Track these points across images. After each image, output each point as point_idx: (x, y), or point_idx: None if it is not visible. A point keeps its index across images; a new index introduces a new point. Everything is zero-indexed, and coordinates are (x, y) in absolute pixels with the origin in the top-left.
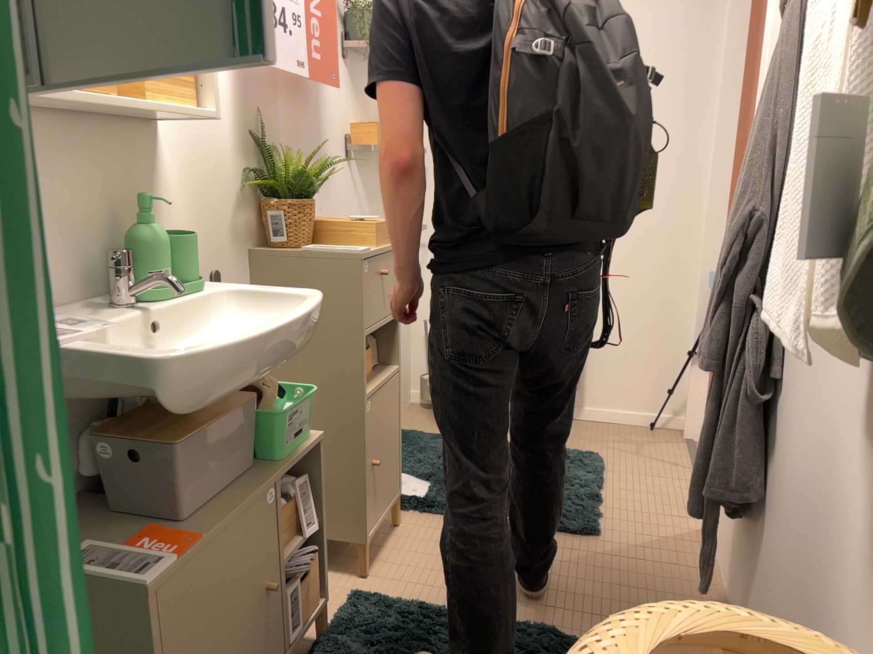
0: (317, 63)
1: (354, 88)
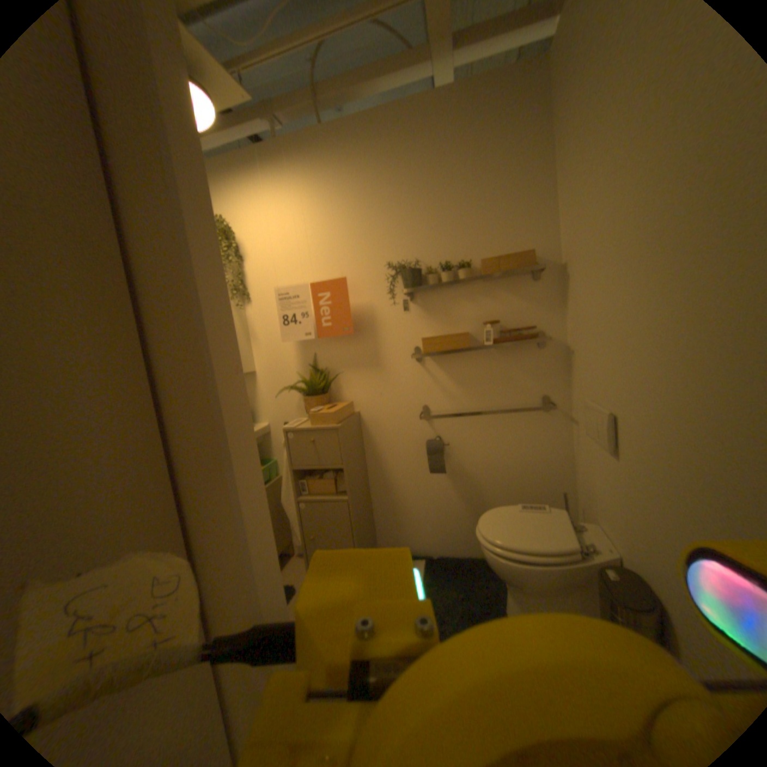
0: (327, 325)
1: (428, 311)
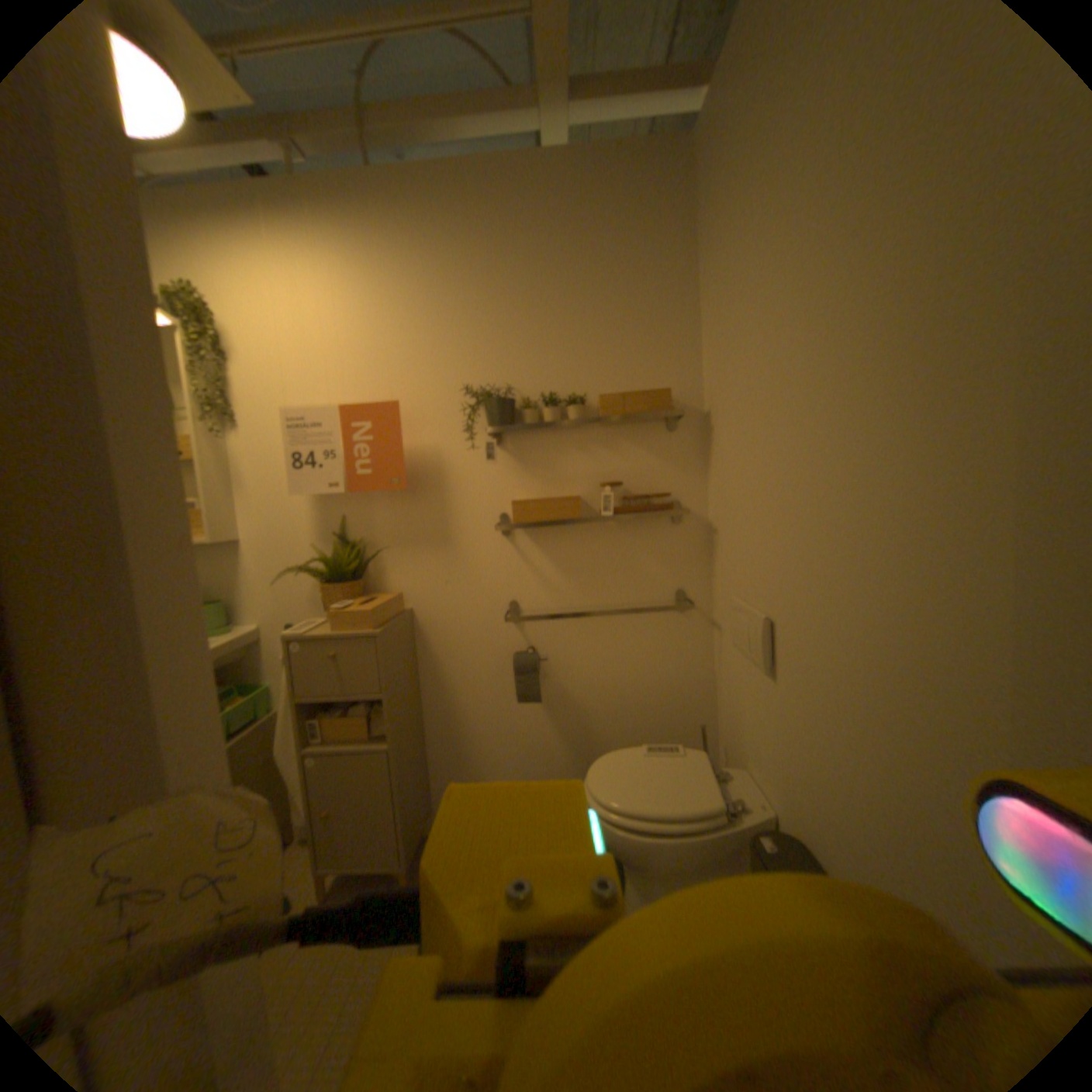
0: (365, 473)
1: (522, 462)
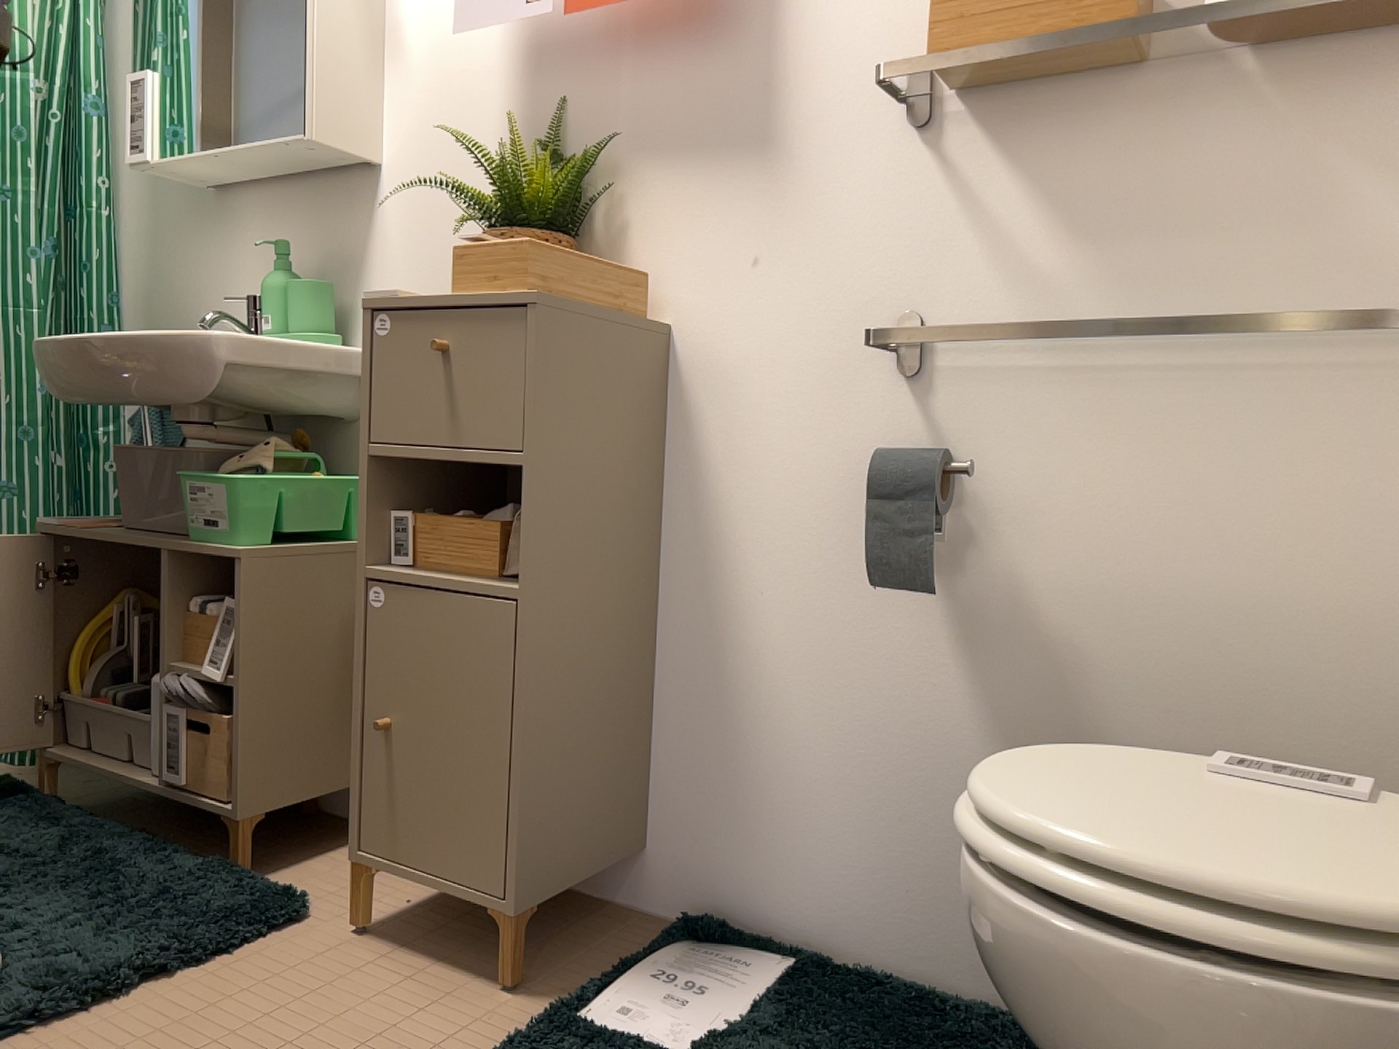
0: None
1: None
